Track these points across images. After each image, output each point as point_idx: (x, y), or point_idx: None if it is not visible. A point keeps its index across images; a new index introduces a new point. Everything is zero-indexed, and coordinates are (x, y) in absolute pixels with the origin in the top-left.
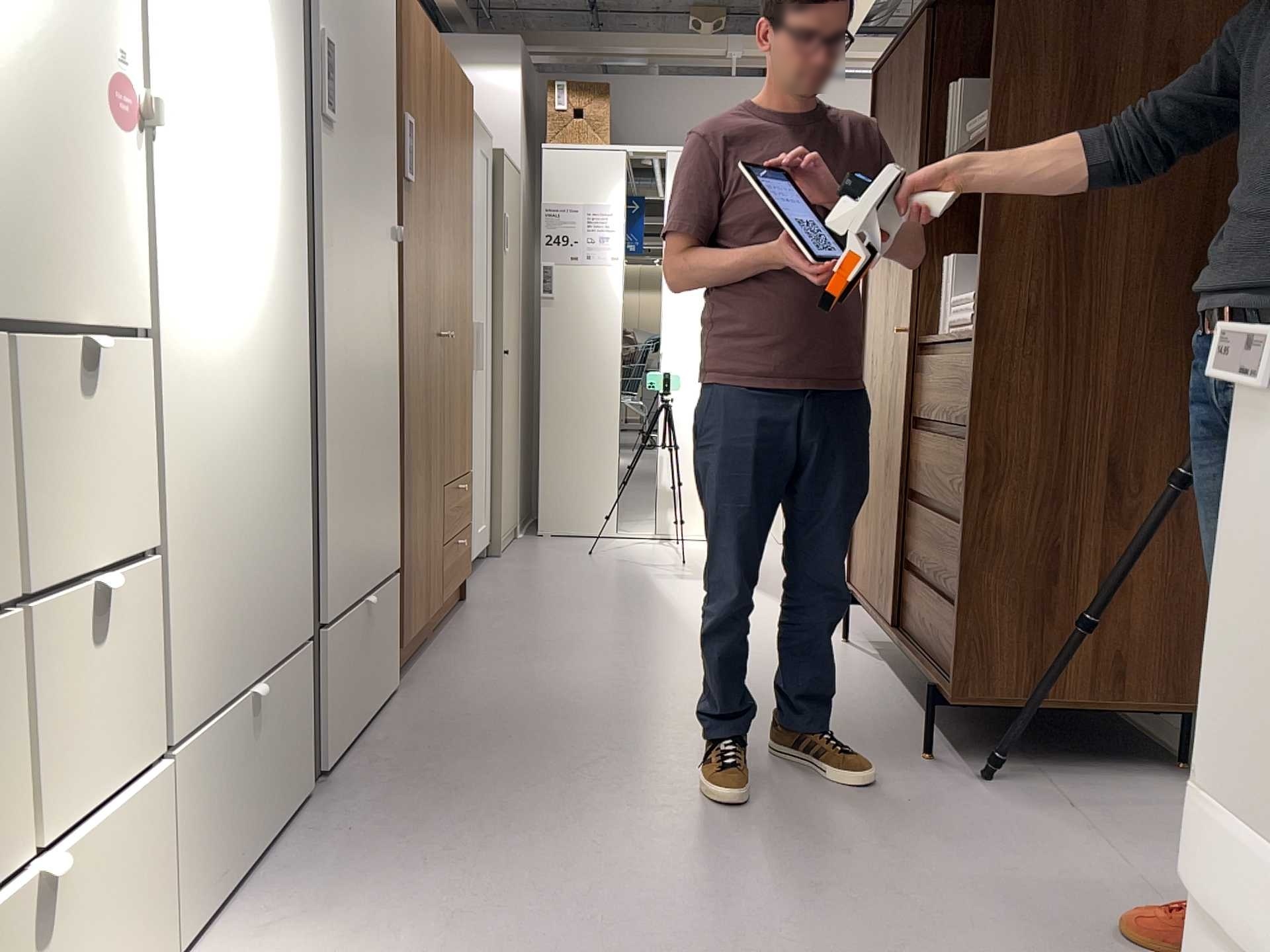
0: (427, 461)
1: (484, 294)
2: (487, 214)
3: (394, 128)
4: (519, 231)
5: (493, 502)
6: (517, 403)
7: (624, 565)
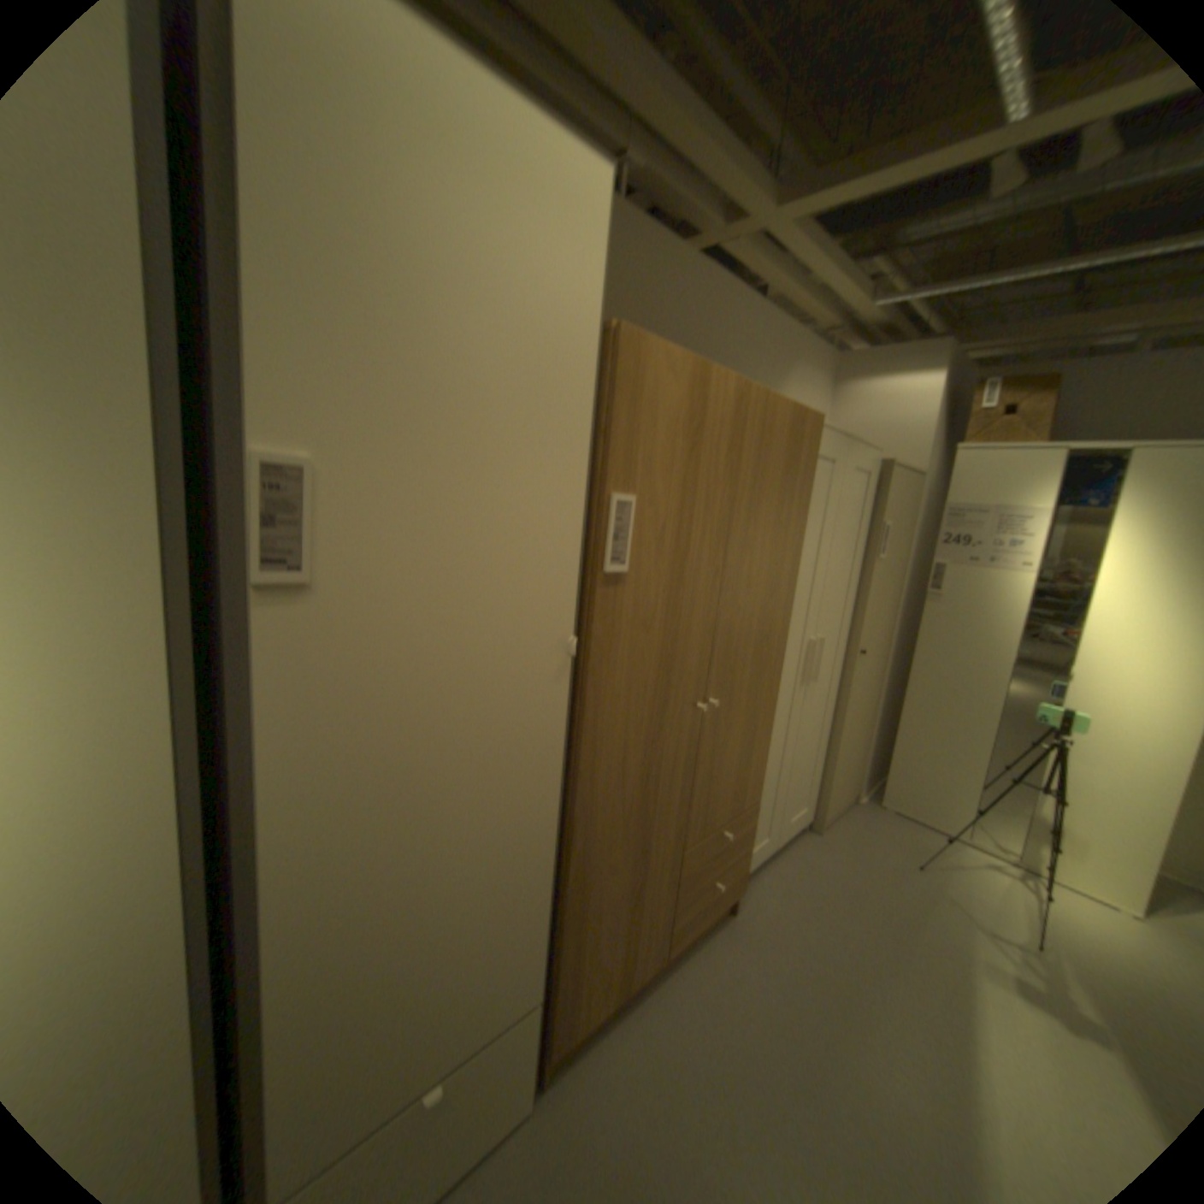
0: (644, 849)
1: (841, 603)
2: (861, 525)
3: (582, 515)
4: (911, 531)
5: (823, 787)
6: (878, 689)
7: (952, 914)
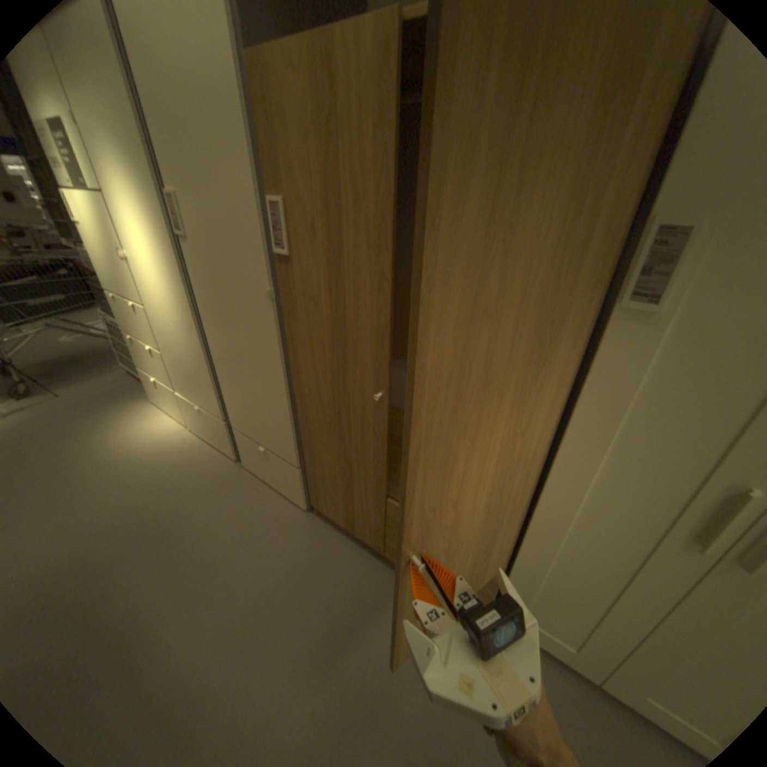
0: (347, 458)
1: None
2: None
3: (257, 214)
4: None
5: None
6: None
7: None
